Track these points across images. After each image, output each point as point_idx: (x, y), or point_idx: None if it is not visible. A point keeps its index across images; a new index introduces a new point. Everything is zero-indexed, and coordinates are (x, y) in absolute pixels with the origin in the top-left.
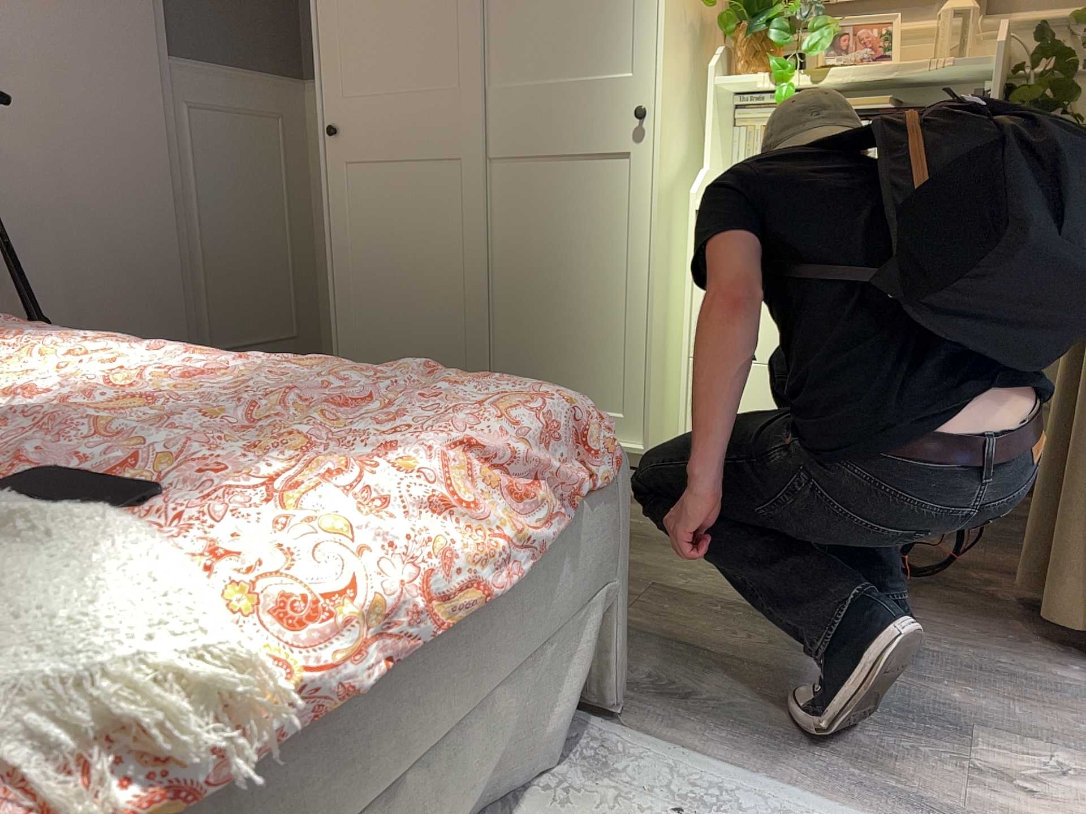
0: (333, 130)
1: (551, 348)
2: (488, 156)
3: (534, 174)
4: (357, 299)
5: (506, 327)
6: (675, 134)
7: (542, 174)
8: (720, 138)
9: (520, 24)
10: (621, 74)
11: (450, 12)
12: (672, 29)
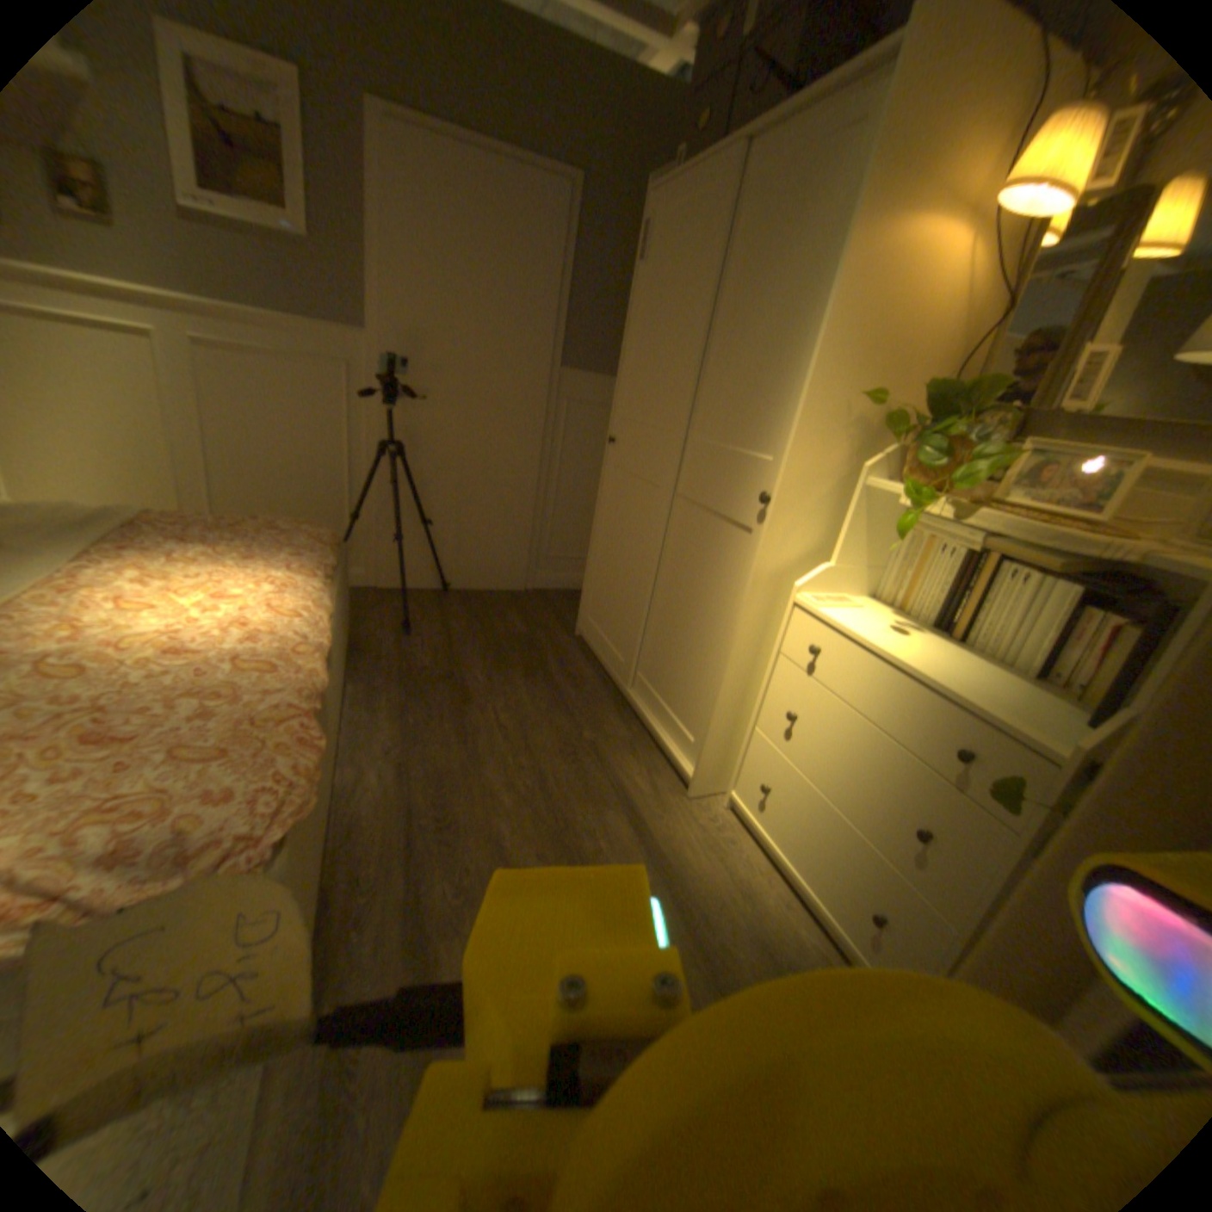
0: (609, 438)
1: (671, 657)
2: (674, 491)
3: (696, 517)
4: (598, 561)
5: (655, 626)
6: (802, 523)
7: (700, 519)
8: (869, 534)
9: (718, 387)
10: (766, 454)
11: (681, 365)
12: (818, 422)
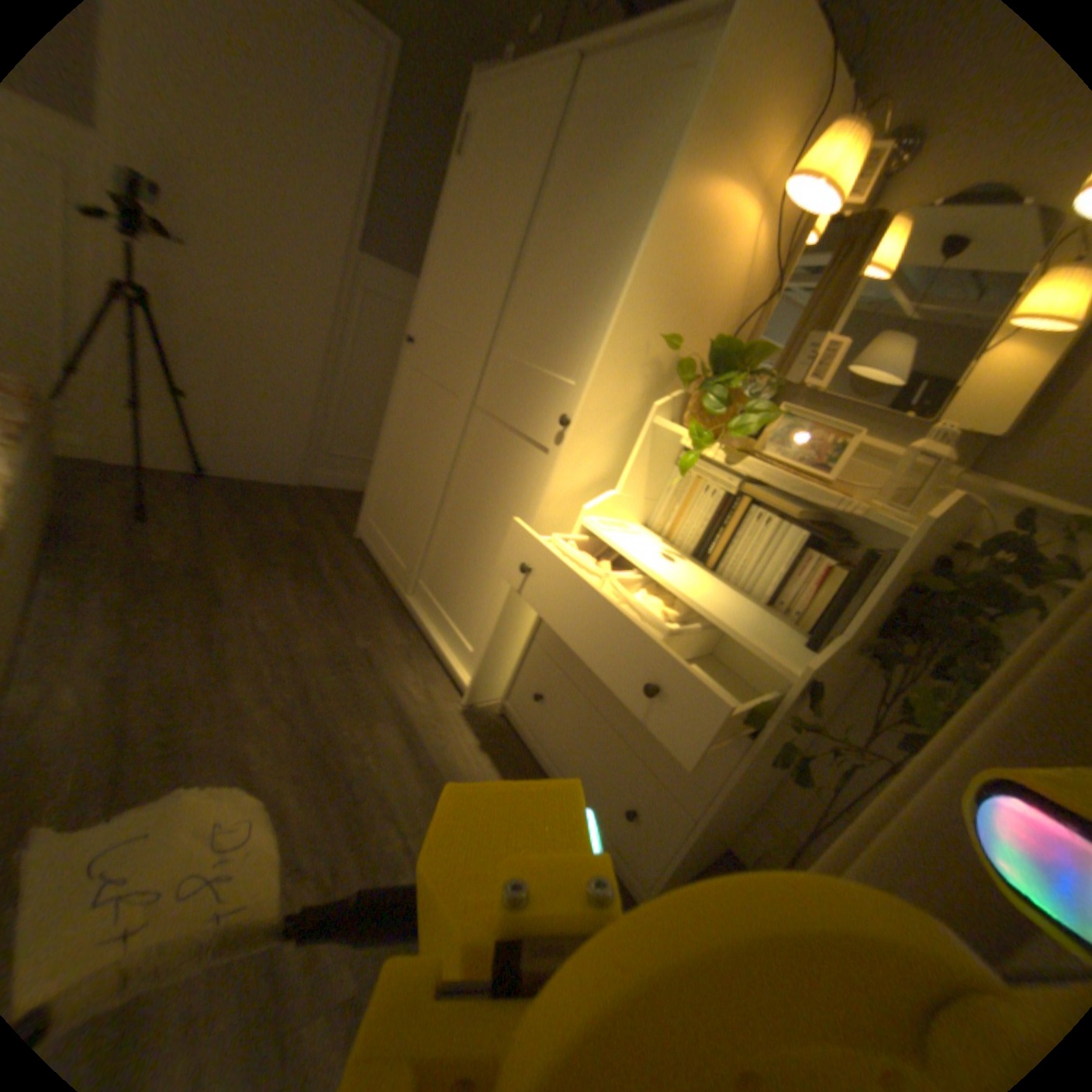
0: (410, 339)
1: (458, 568)
2: (475, 403)
3: (495, 432)
4: (388, 464)
5: (444, 535)
6: (596, 450)
7: (499, 434)
8: (650, 468)
9: (528, 304)
10: (570, 378)
11: (492, 275)
12: (621, 355)
